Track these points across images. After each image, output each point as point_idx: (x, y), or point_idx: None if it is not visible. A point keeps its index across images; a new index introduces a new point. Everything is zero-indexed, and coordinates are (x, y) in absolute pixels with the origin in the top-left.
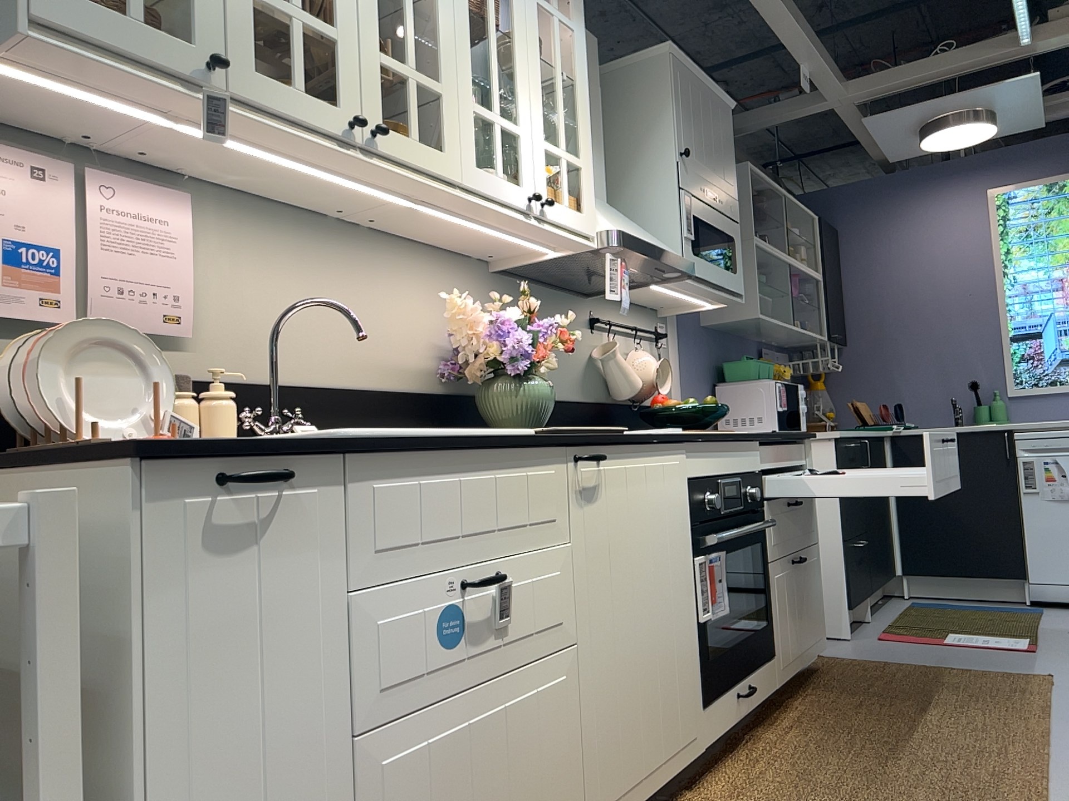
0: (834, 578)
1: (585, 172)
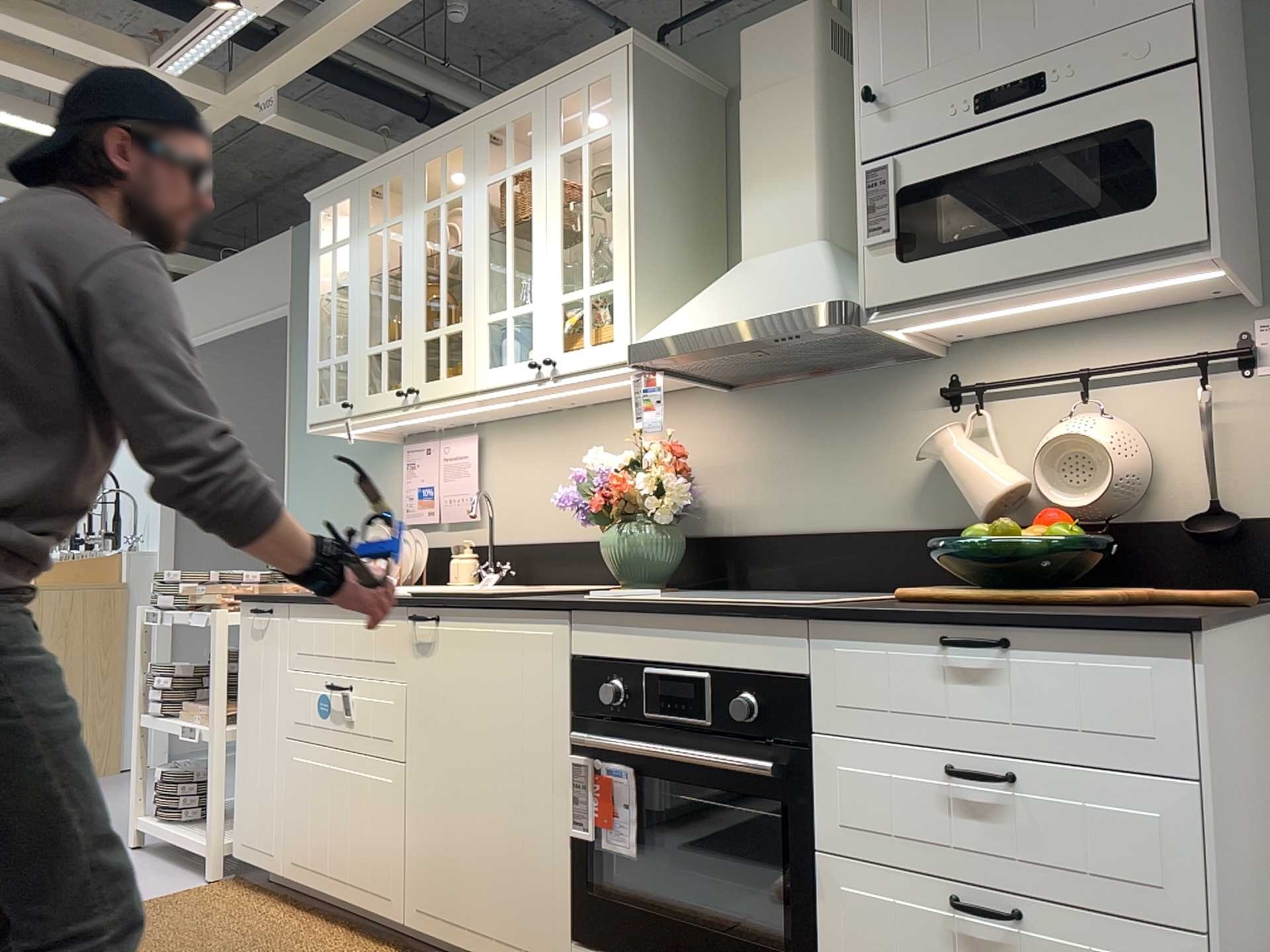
0: None
1: (613, 290)
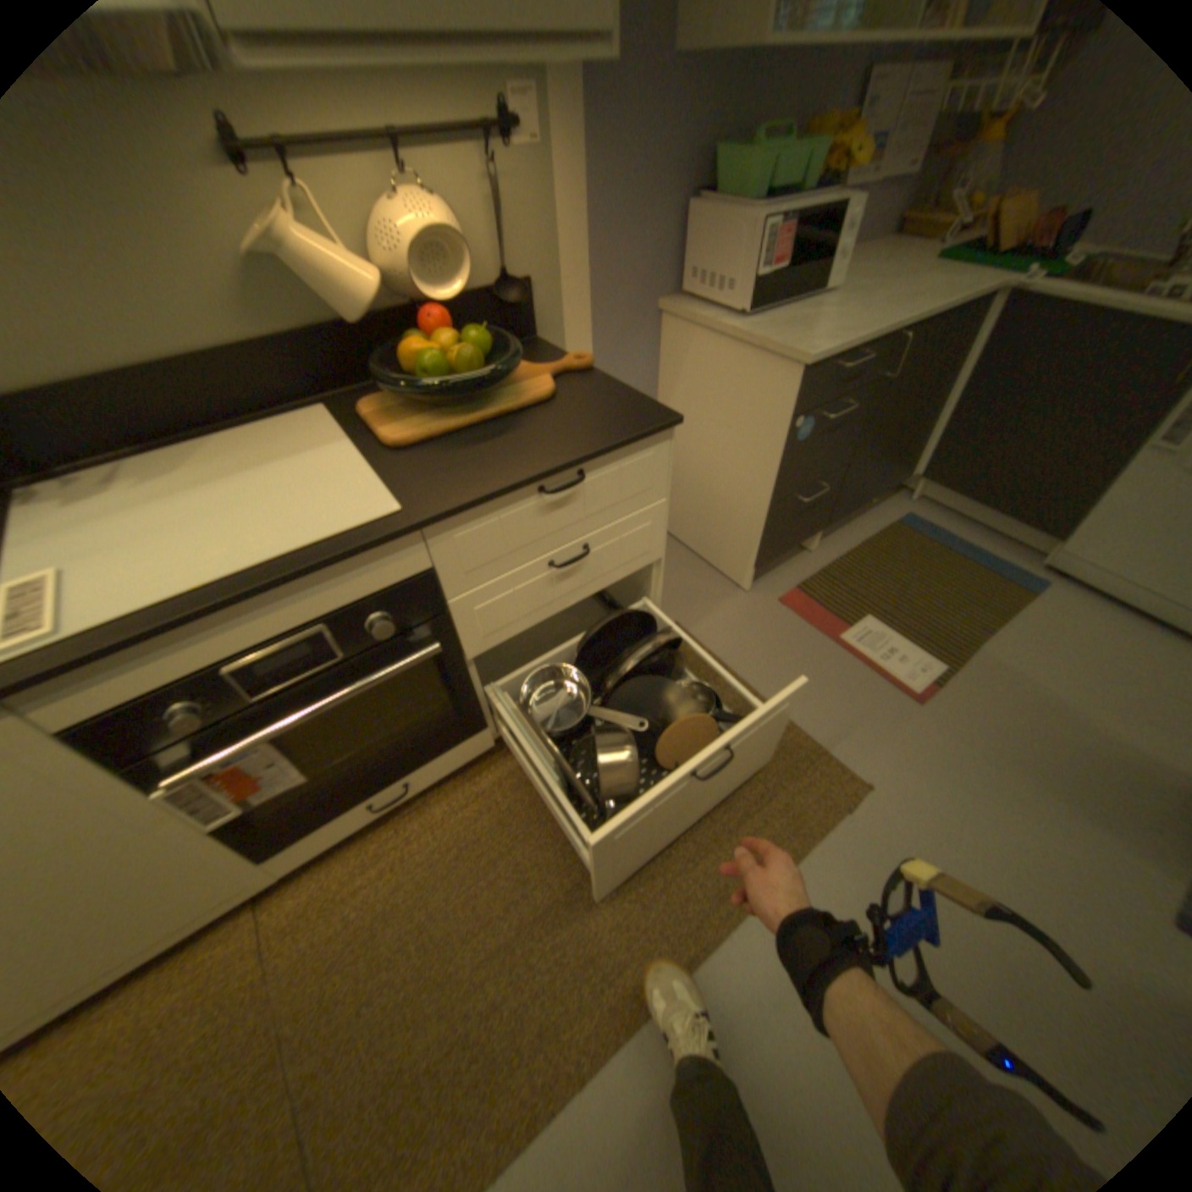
0: (749, 534)
1: None
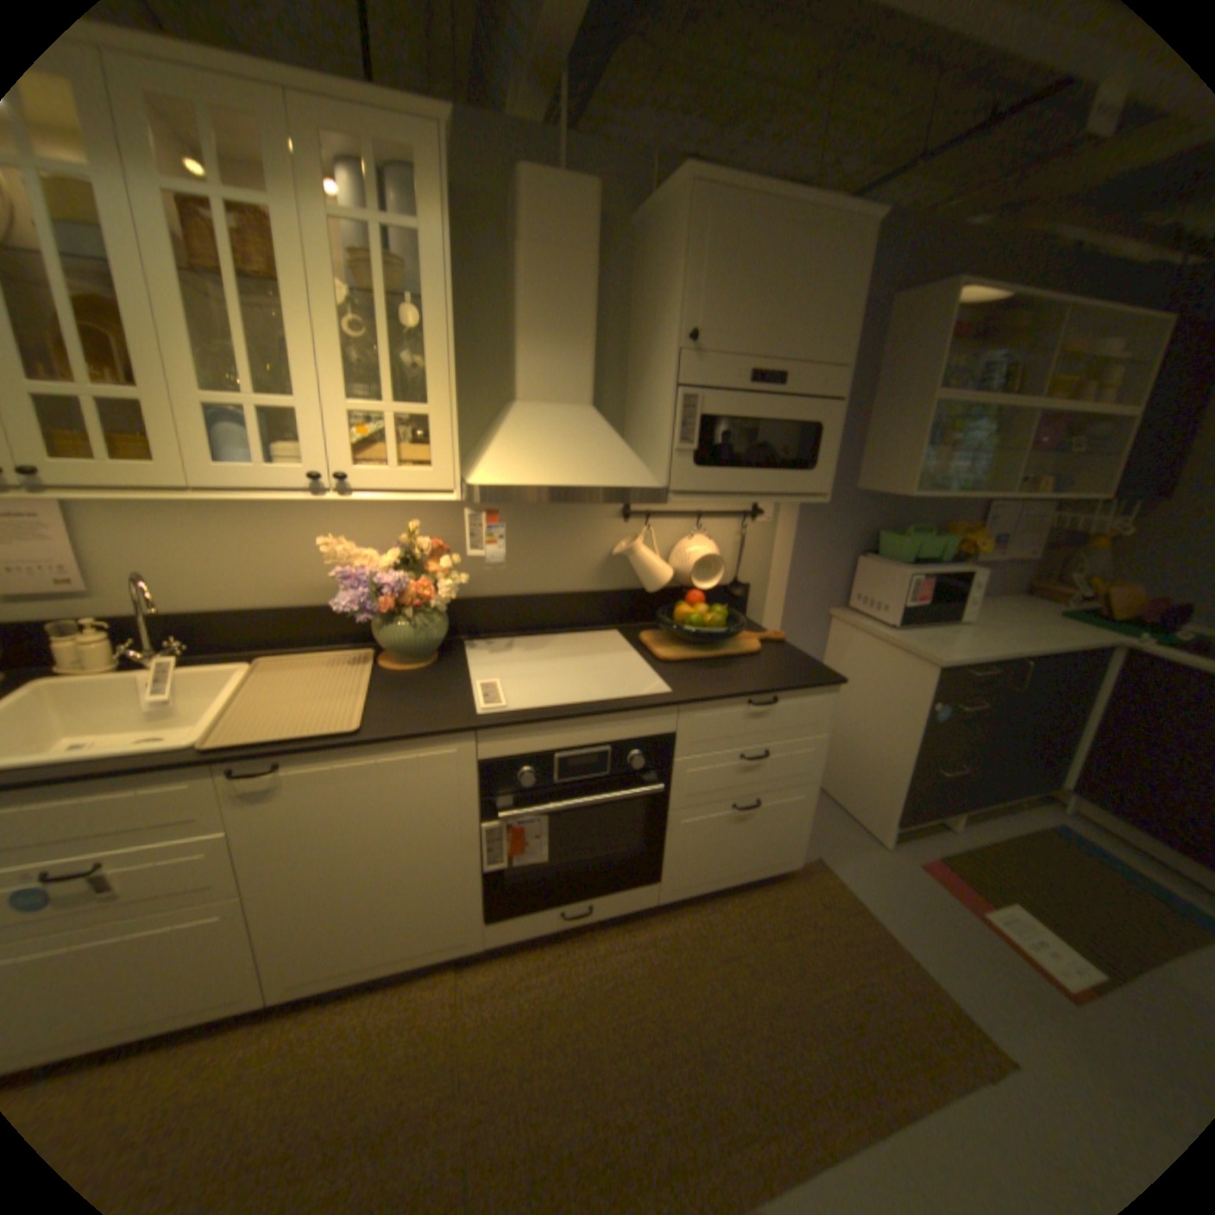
0: (894, 795)
1: (432, 418)
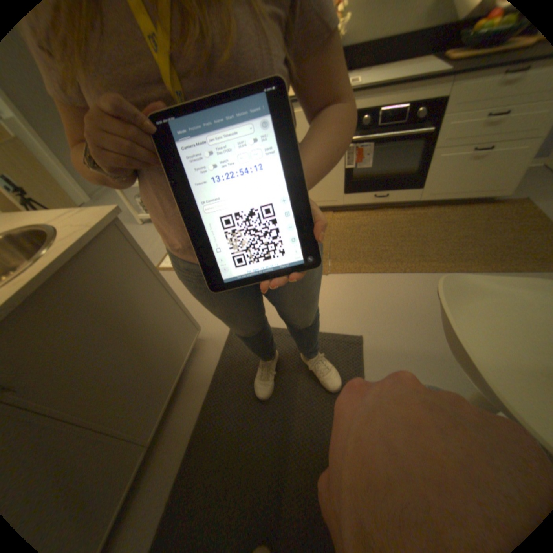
0: None
1: None
